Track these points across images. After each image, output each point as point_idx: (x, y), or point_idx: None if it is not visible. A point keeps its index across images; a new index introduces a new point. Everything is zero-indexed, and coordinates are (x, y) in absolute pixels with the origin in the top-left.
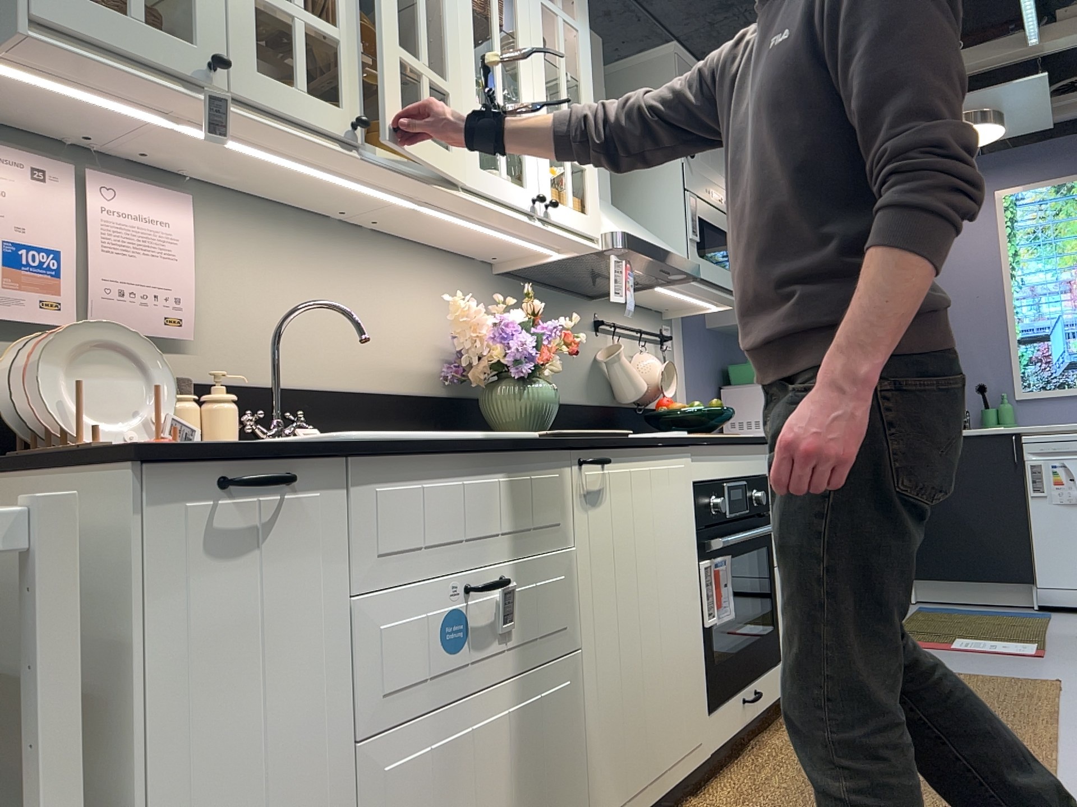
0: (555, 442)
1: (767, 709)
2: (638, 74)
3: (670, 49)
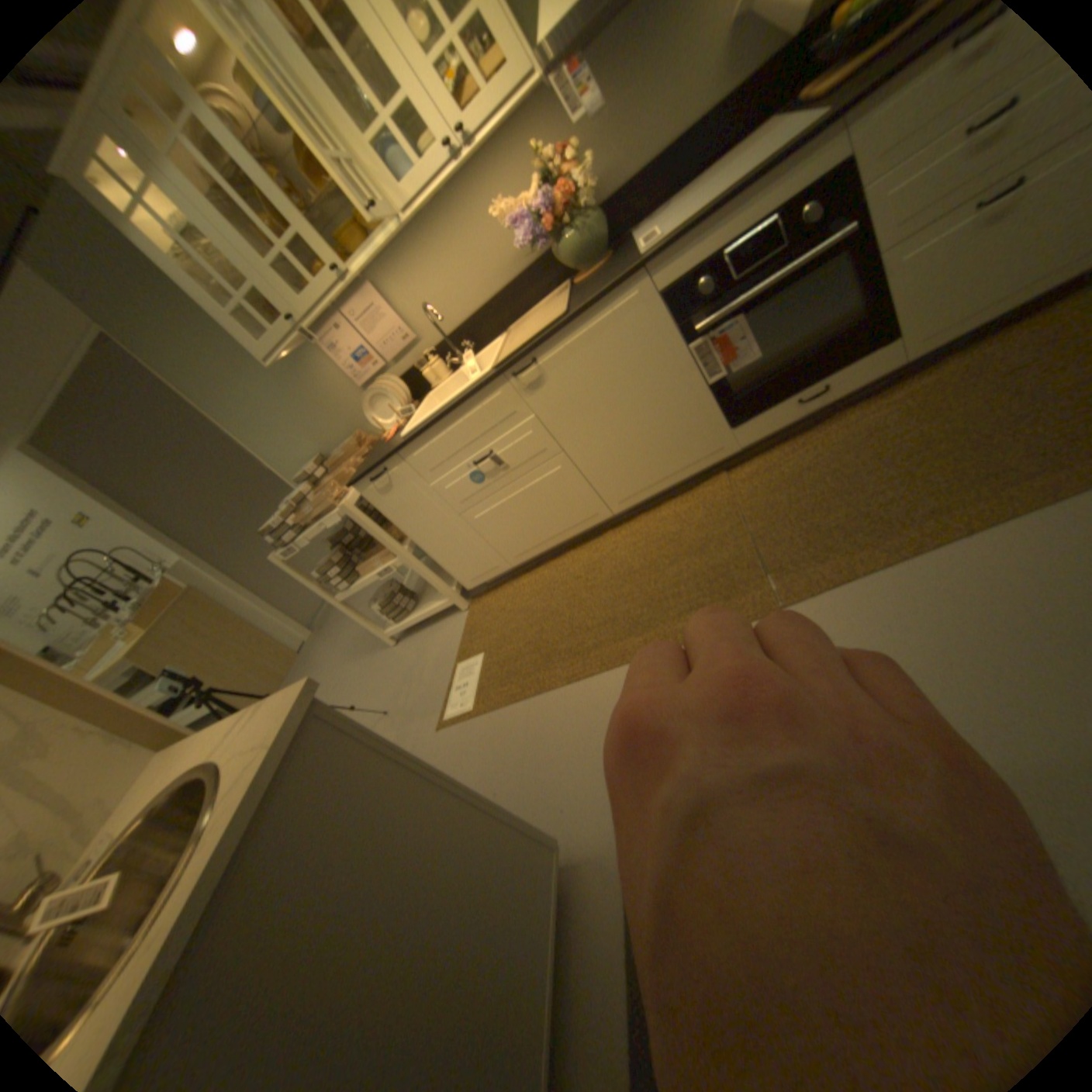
0: (486, 380)
1: (857, 388)
2: None
3: None
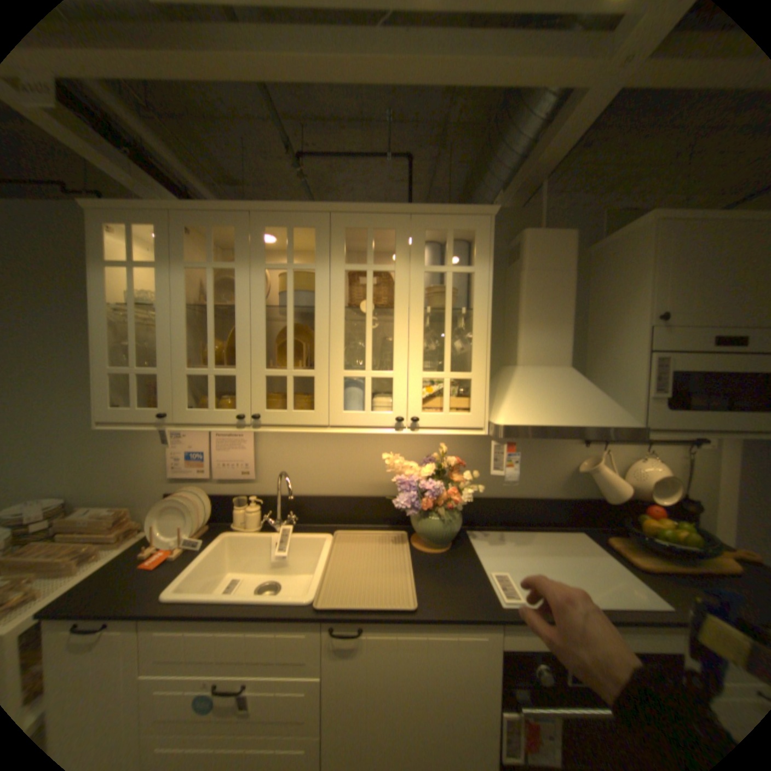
0: (298, 619)
1: None
2: (626, 241)
3: (651, 216)
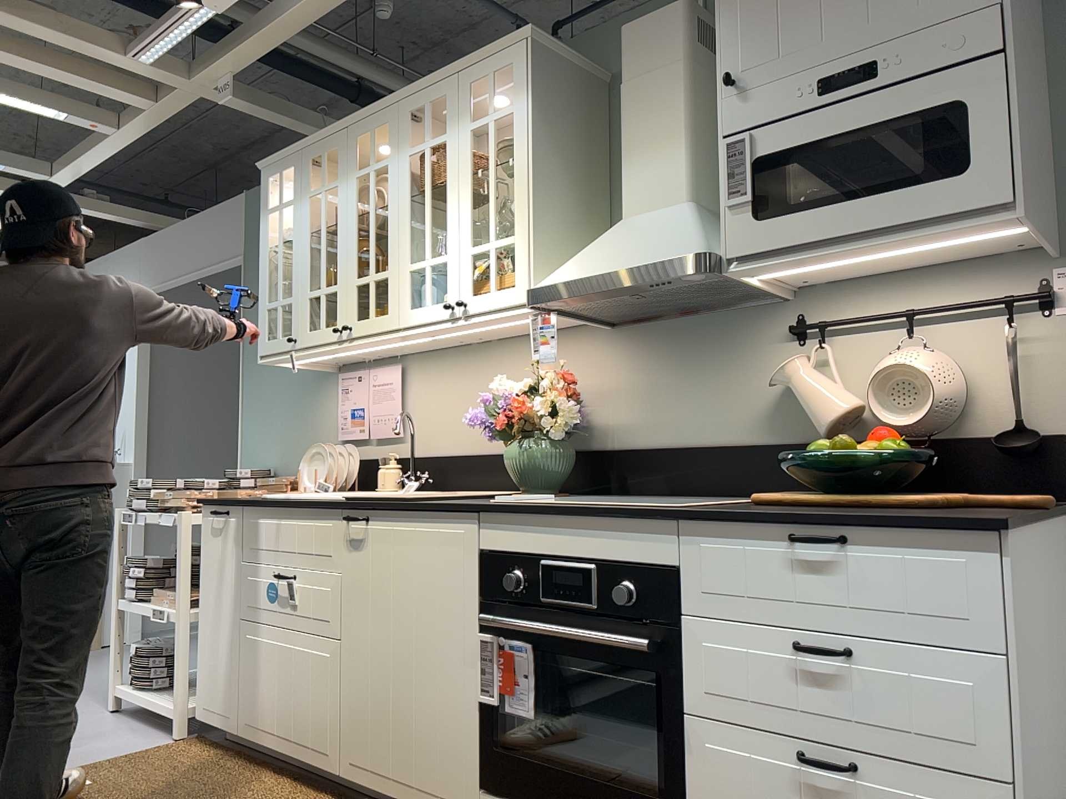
0: (325, 503)
1: None
2: None
3: None
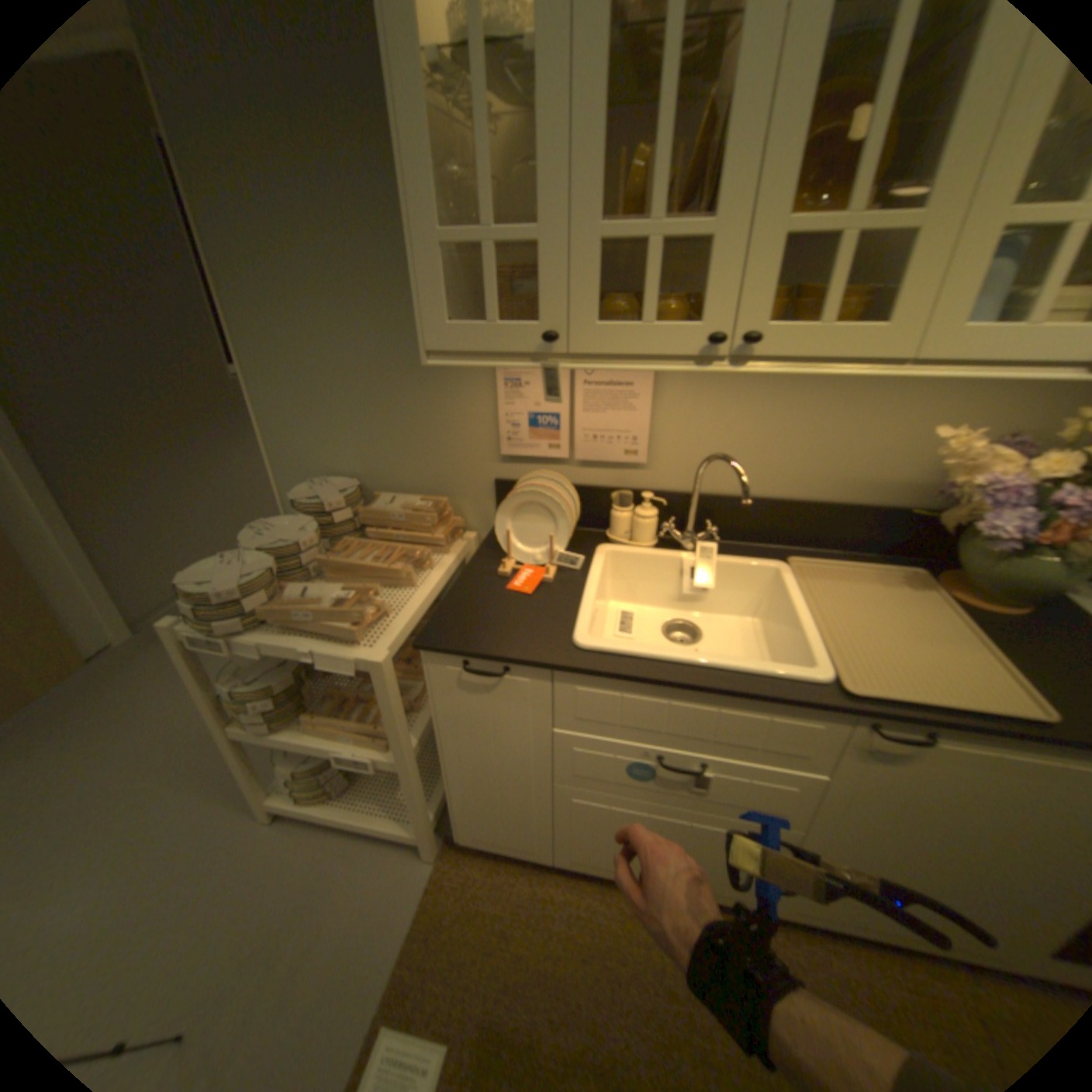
0: (826, 707)
1: None
2: None
3: None
